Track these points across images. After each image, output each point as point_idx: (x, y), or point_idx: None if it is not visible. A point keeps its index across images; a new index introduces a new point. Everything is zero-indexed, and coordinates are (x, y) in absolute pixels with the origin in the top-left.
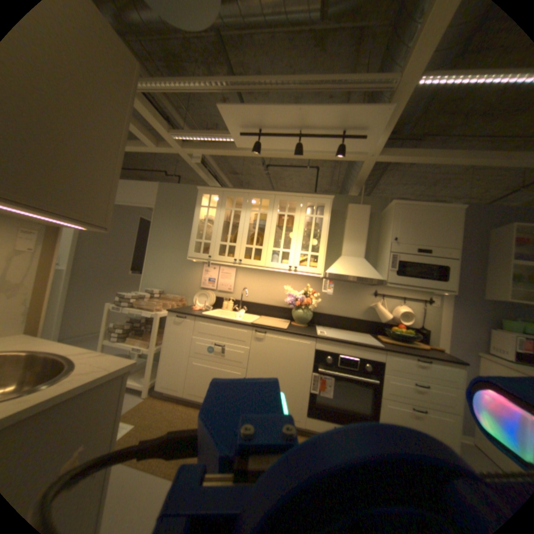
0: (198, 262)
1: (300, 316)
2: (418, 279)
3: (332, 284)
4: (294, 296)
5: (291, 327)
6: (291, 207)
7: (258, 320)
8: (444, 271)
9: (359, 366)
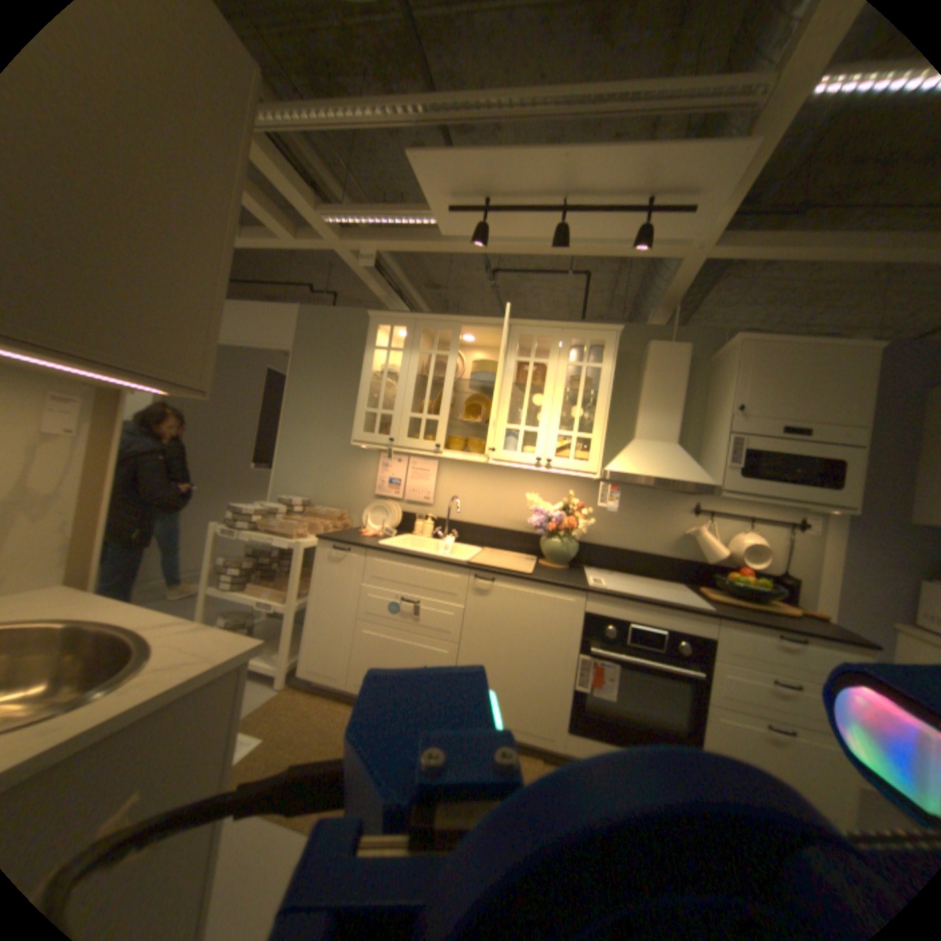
0: (369, 449)
1: (554, 550)
2: (782, 485)
3: (615, 492)
4: (544, 513)
5: (538, 571)
6: (540, 347)
7: (479, 556)
8: (833, 470)
9: (665, 646)
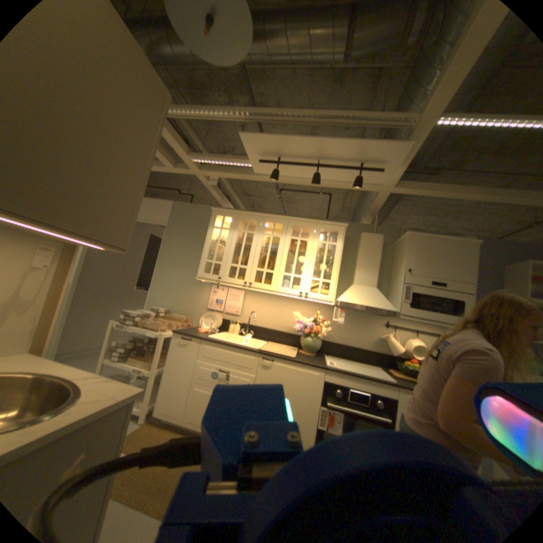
0: (206, 282)
1: (308, 344)
2: (432, 312)
3: (343, 312)
4: (303, 323)
5: (299, 356)
6: (304, 232)
7: (265, 346)
8: (459, 306)
9: (370, 402)
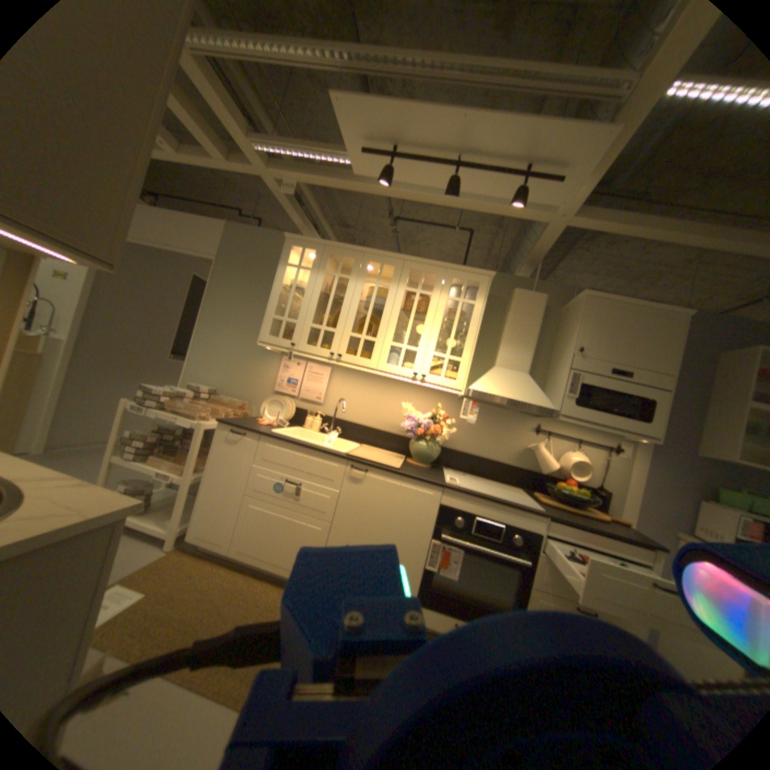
0: (274, 352)
1: (420, 451)
2: (606, 415)
3: (474, 408)
4: (415, 420)
5: (405, 467)
6: (426, 283)
7: (357, 450)
8: (646, 407)
9: (502, 537)
